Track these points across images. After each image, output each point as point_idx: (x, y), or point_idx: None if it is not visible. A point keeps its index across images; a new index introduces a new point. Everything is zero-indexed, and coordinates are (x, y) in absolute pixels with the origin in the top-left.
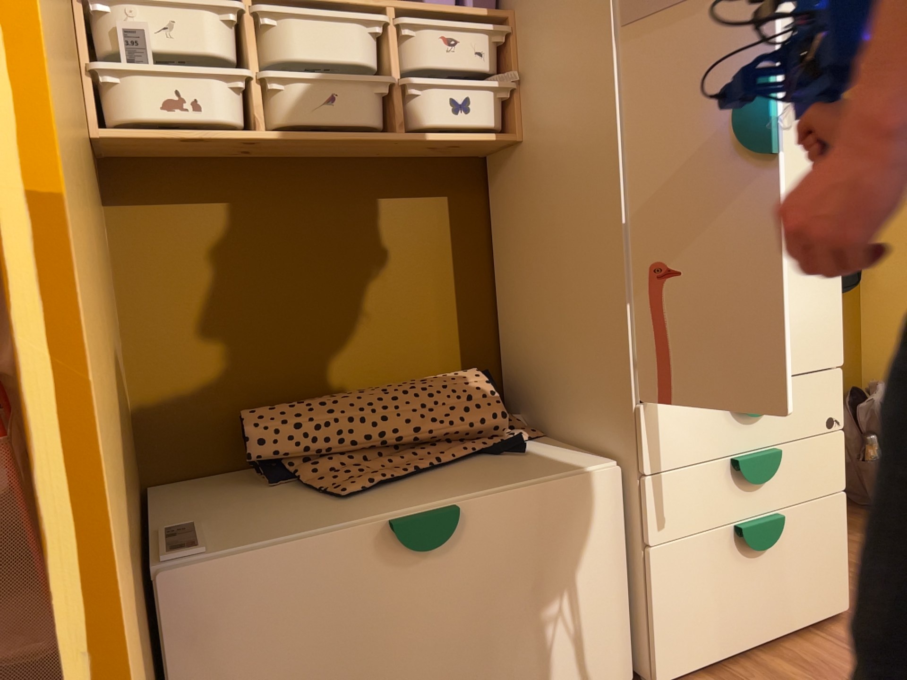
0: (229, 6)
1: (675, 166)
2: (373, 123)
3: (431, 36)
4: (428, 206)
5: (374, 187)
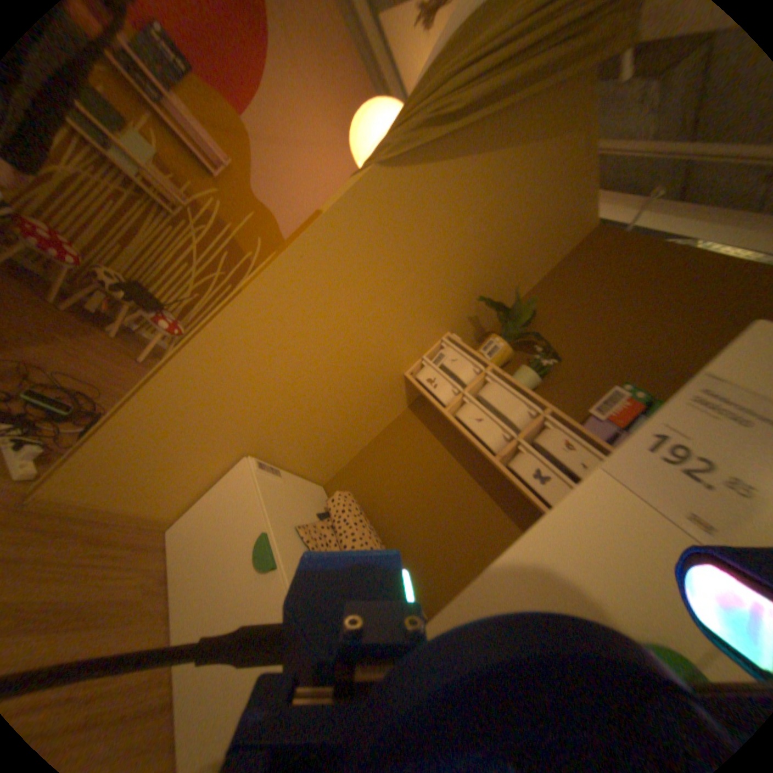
0: (477, 366)
1: (552, 599)
2: (489, 447)
3: (557, 435)
4: (506, 527)
5: (490, 490)
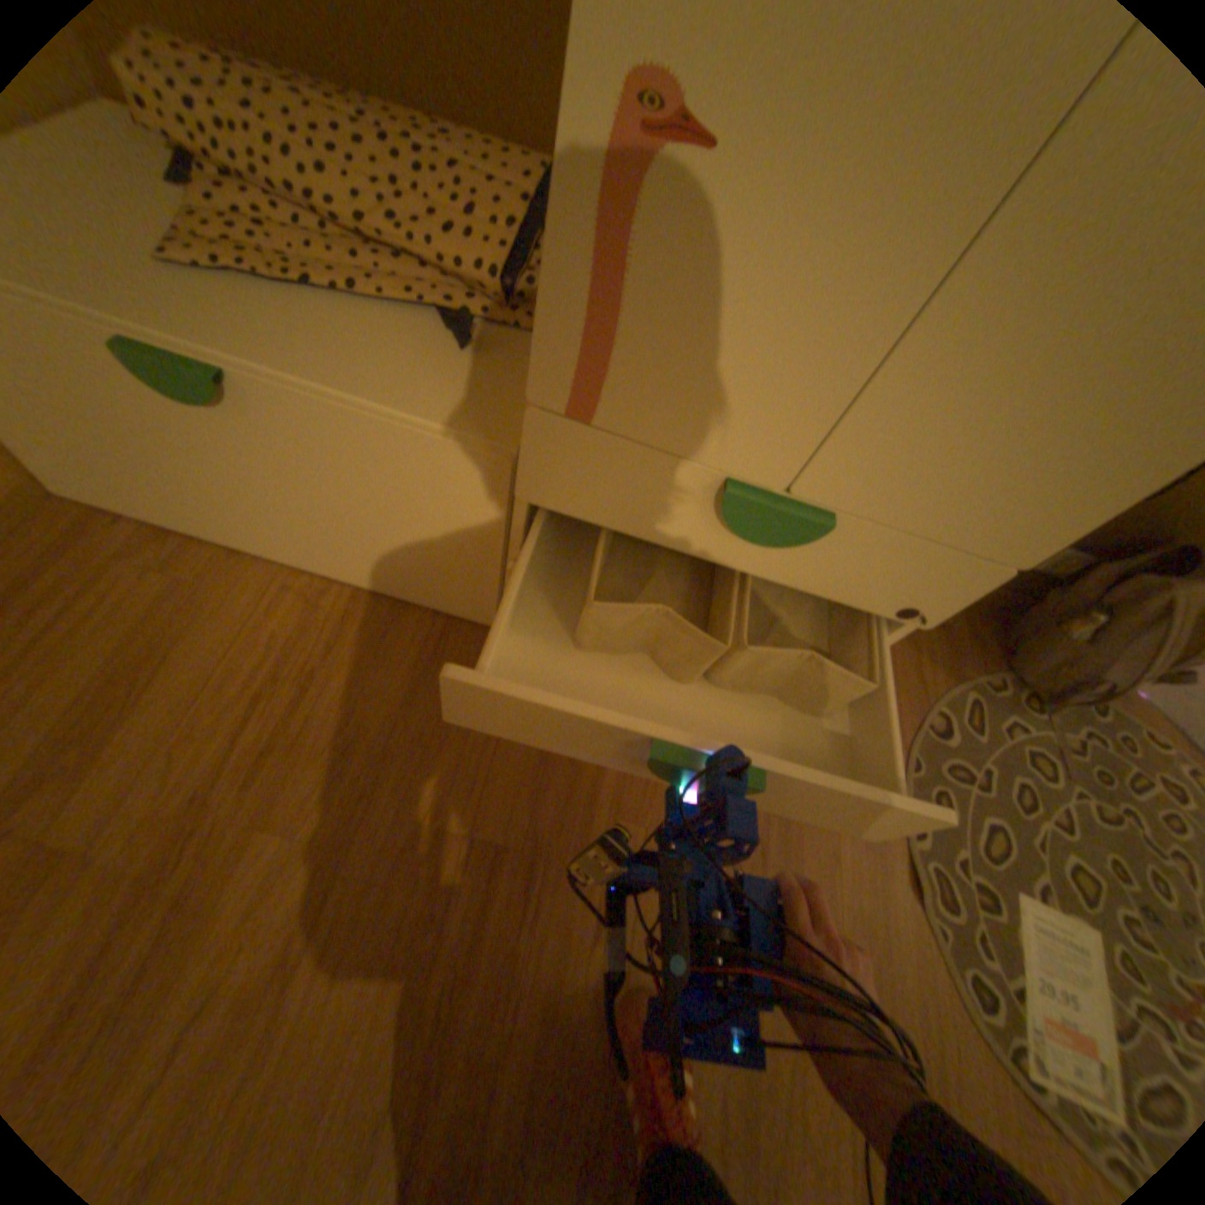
0: None
1: None
2: None
3: None
4: None
5: None
